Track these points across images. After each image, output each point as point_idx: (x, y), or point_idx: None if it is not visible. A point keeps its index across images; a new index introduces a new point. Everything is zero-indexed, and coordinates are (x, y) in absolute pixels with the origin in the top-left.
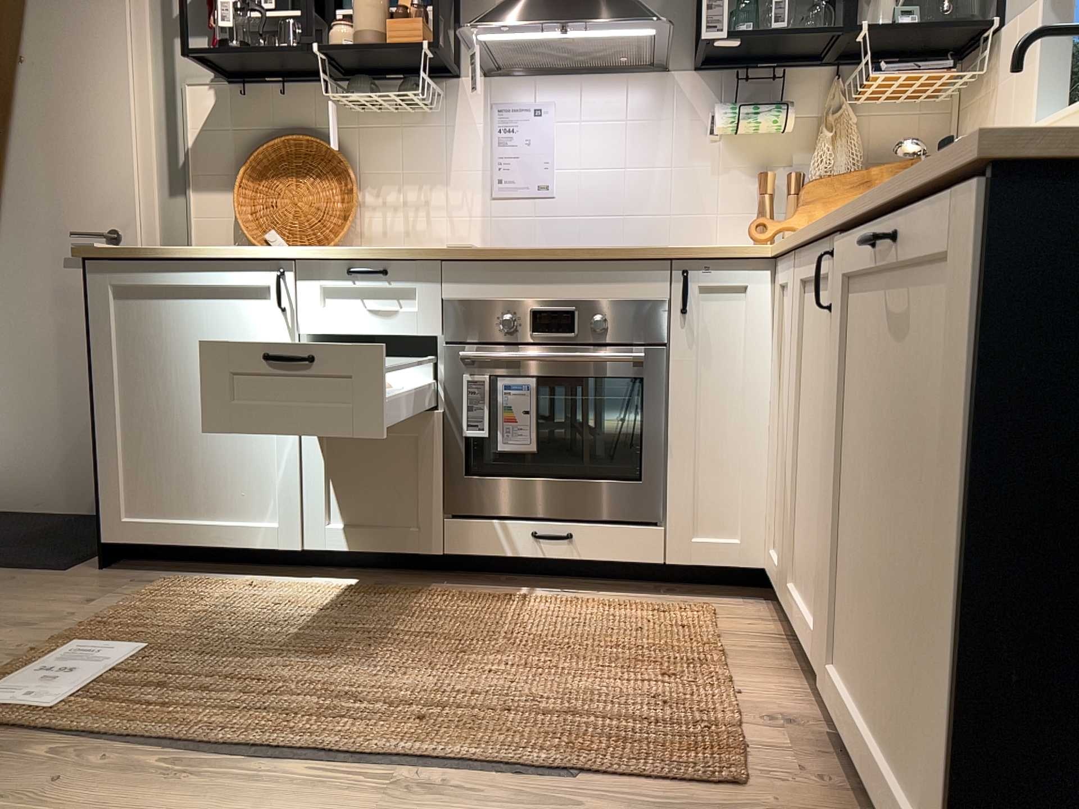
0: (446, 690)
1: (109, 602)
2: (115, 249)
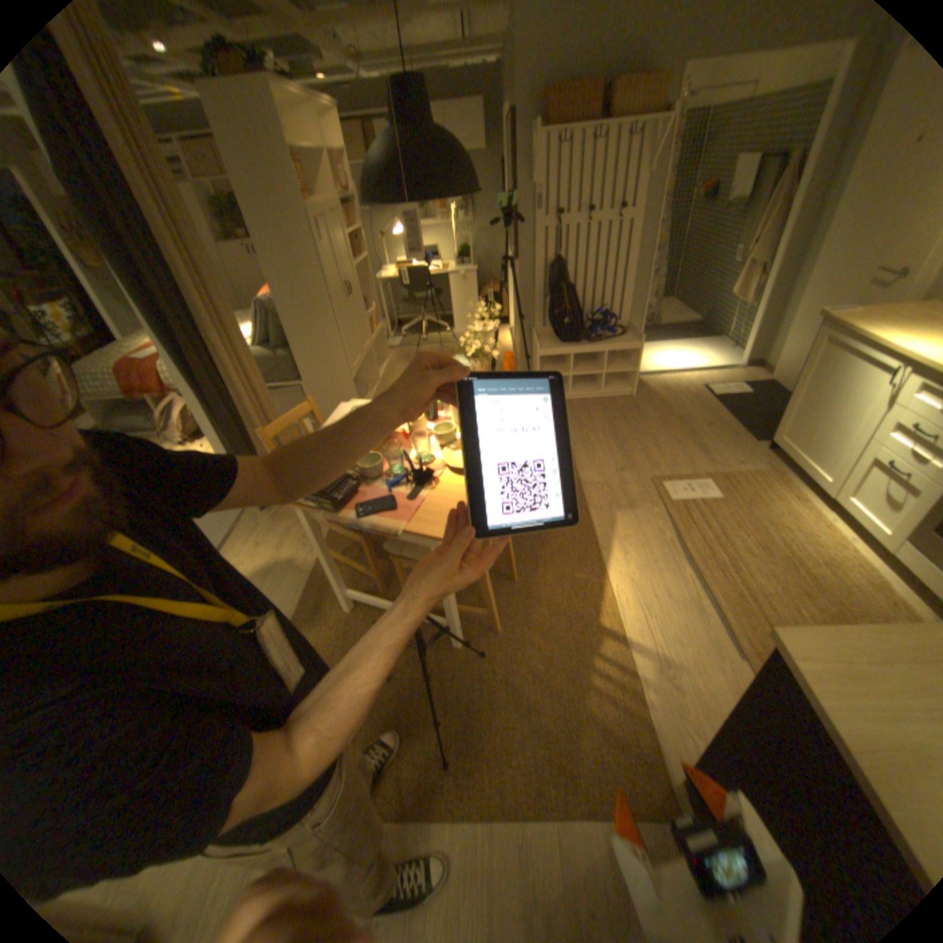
0: (771, 597)
1: (745, 467)
2: (840, 315)
